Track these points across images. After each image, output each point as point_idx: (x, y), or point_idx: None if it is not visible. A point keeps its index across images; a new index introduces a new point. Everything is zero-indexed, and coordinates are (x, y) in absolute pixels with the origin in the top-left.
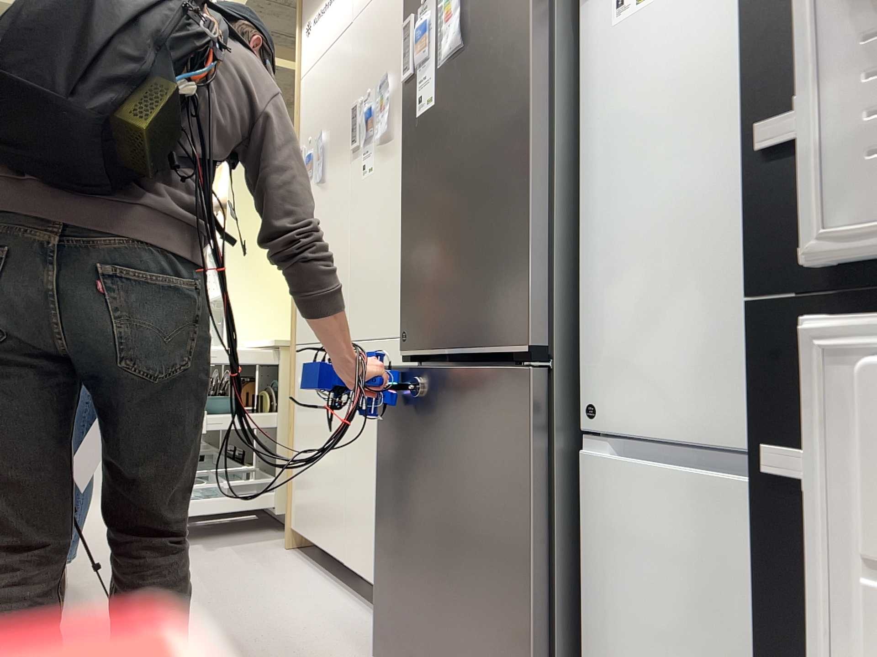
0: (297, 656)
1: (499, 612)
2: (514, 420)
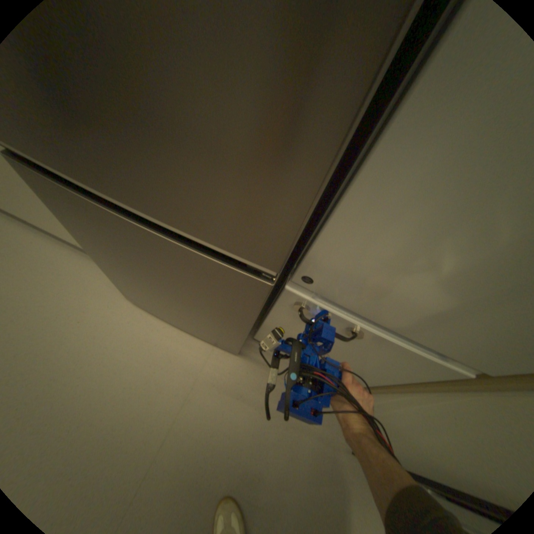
0: (56, 318)
1: (214, 327)
2: (237, 291)
